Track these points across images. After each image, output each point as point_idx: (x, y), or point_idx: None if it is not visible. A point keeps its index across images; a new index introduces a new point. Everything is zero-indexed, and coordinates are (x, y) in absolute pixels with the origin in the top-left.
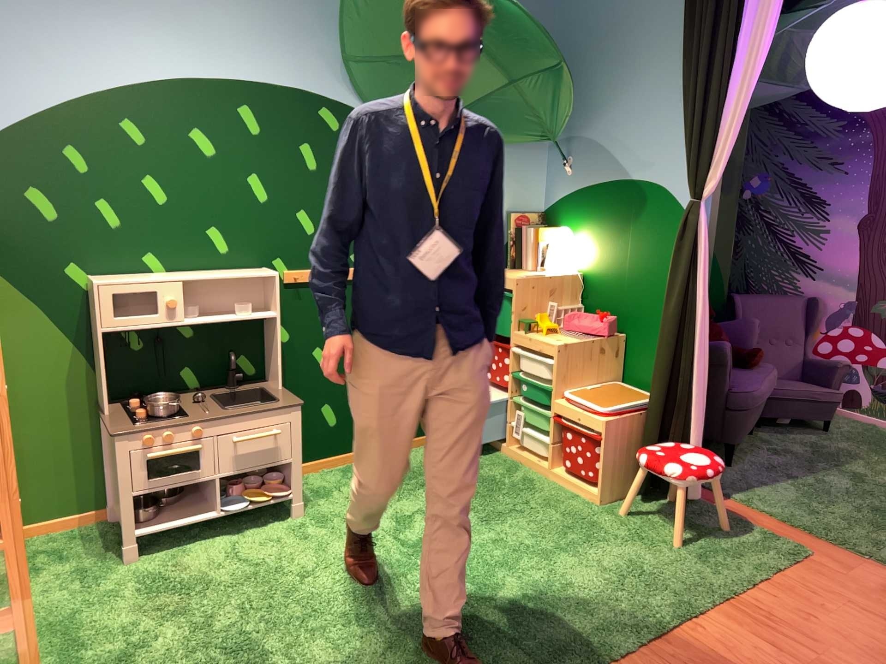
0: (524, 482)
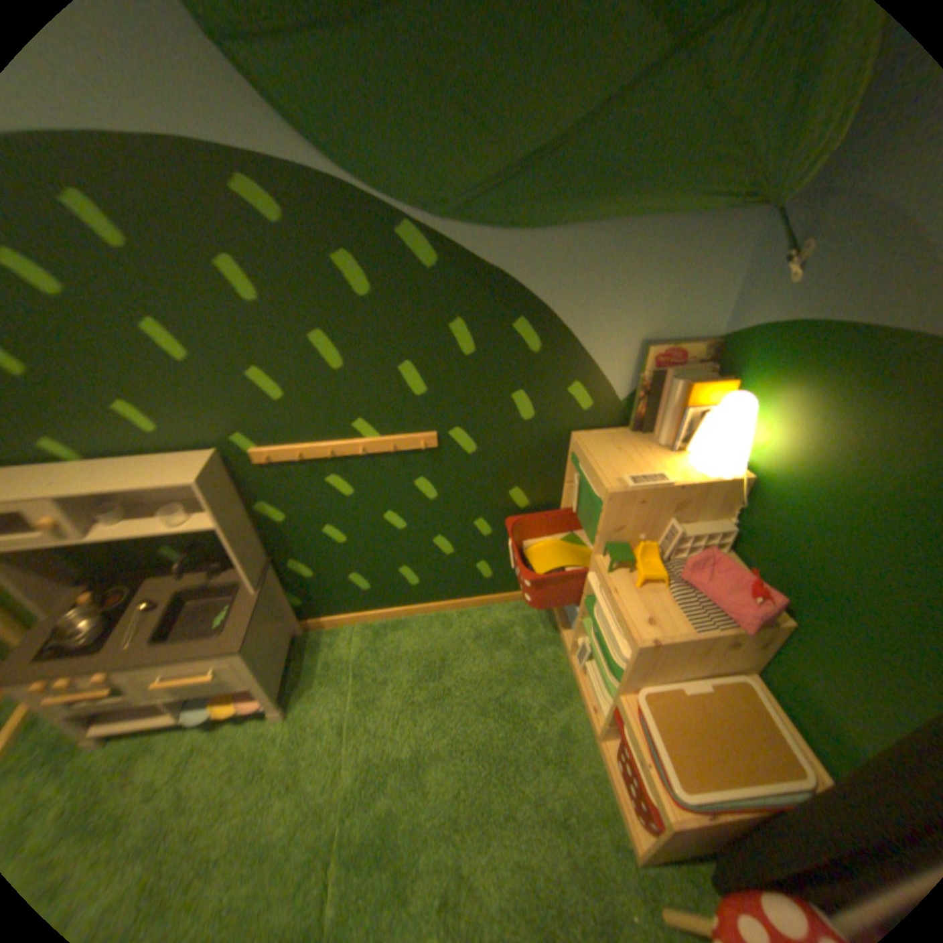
0: (560, 741)
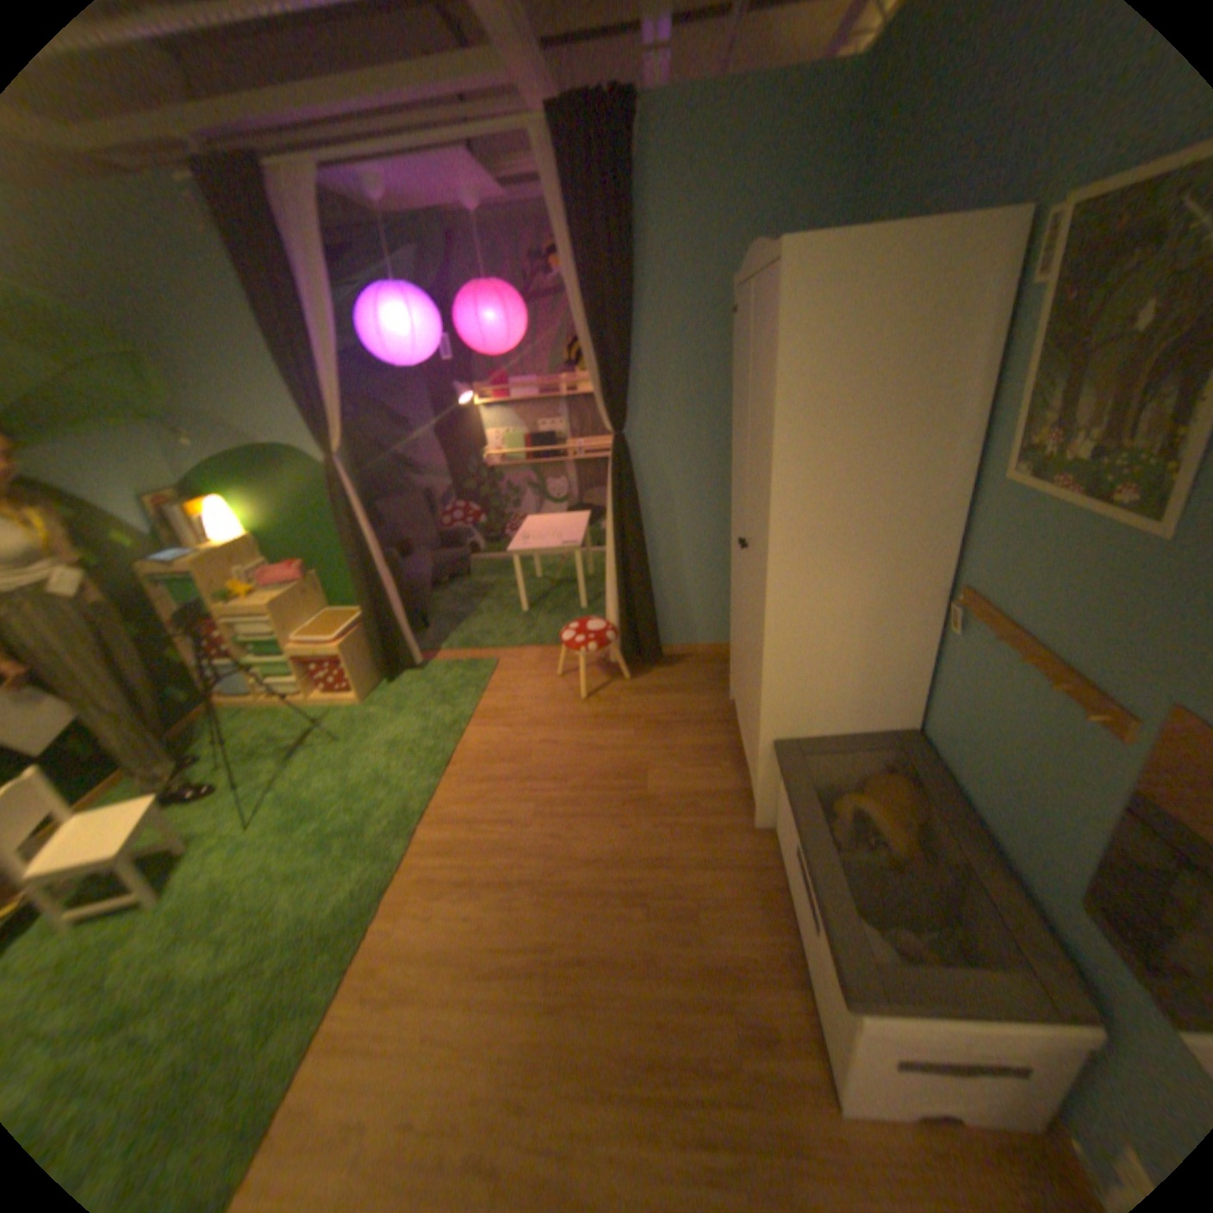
0: (290, 720)
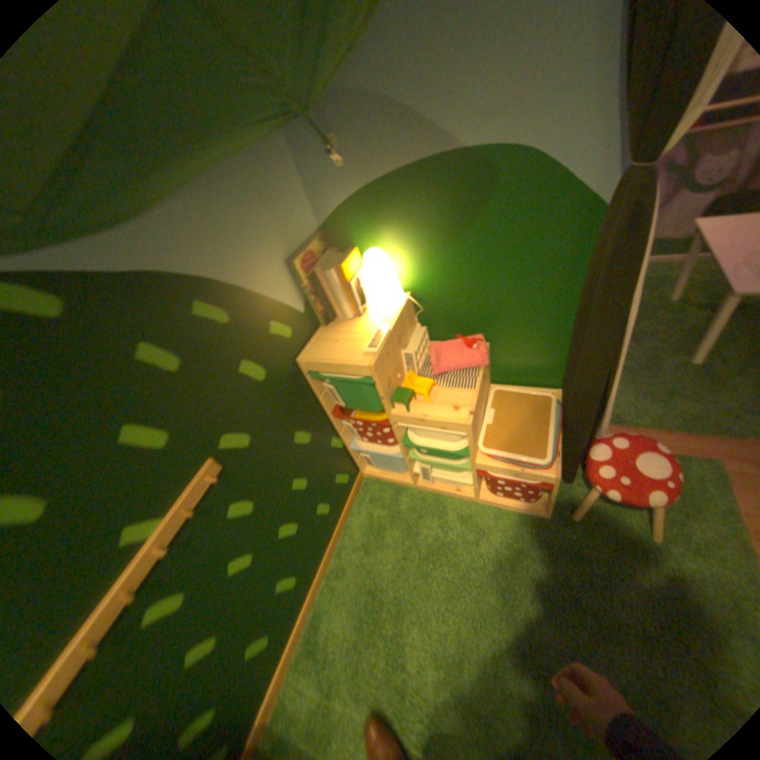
0: (464, 525)
